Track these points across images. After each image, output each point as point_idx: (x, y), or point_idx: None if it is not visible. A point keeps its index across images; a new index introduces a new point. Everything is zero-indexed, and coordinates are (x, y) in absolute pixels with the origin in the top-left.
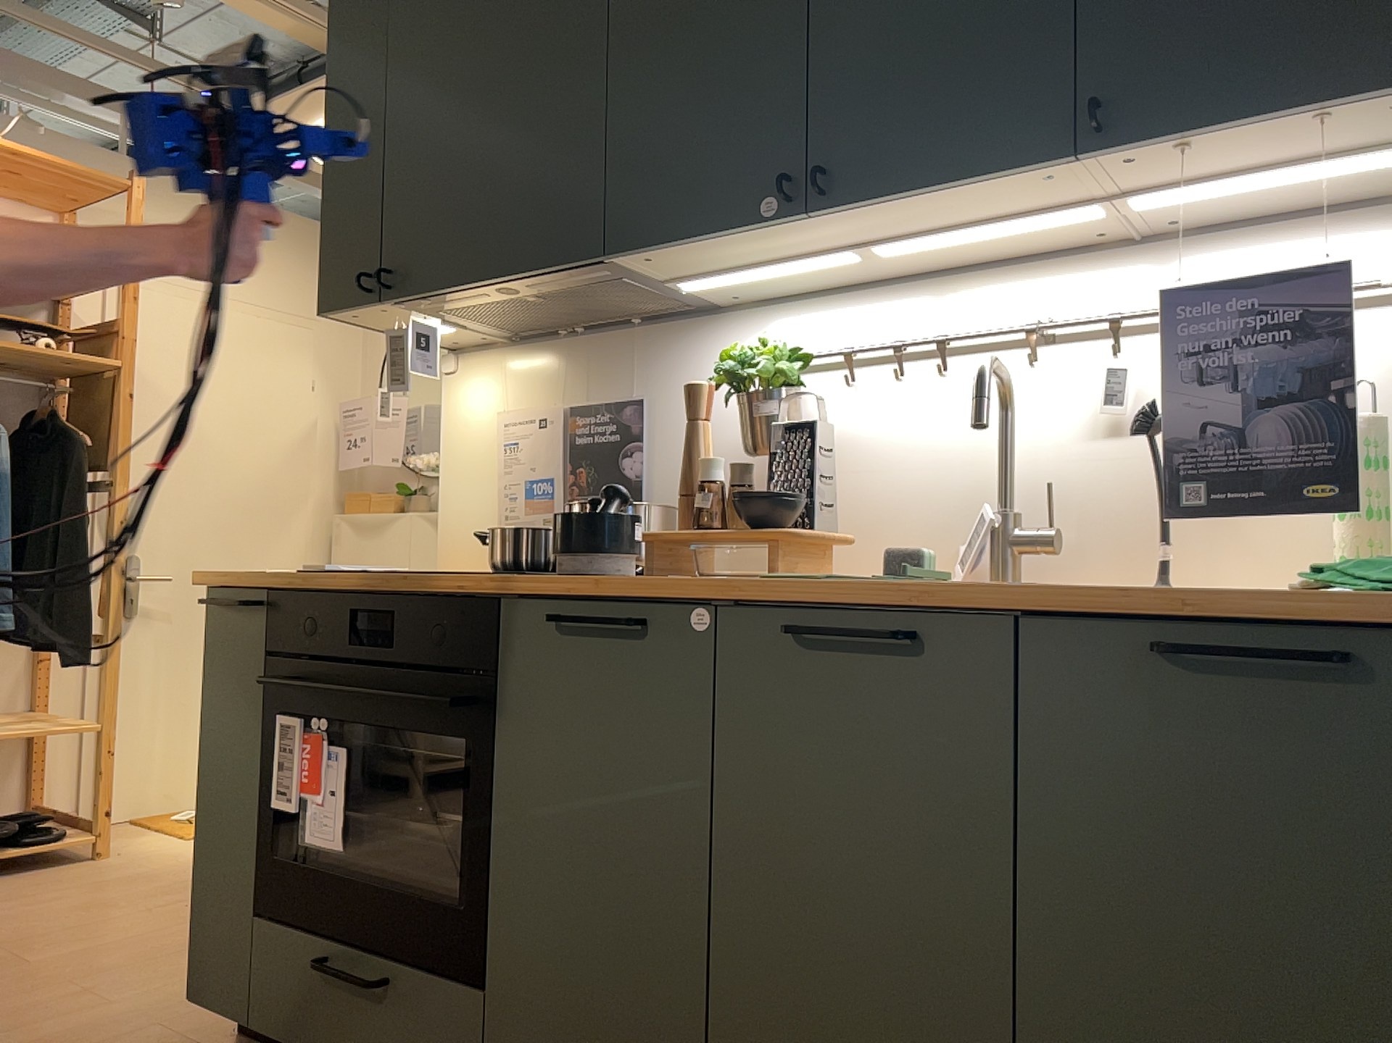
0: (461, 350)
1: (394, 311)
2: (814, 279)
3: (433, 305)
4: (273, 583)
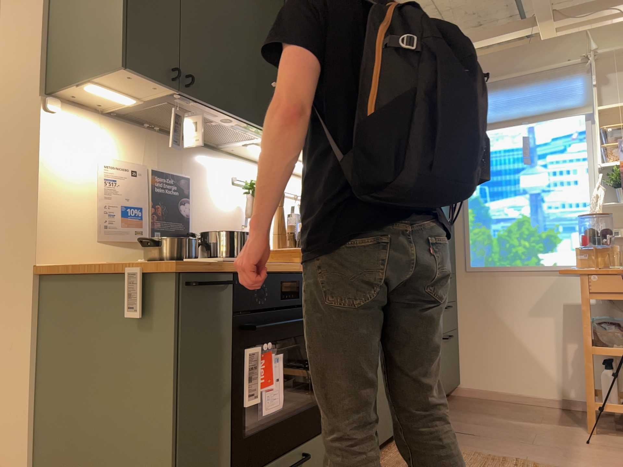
0: (59, 98)
1: (157, 90)
2: (257, 156)
3: (188, 104)
4: (229, 269)
